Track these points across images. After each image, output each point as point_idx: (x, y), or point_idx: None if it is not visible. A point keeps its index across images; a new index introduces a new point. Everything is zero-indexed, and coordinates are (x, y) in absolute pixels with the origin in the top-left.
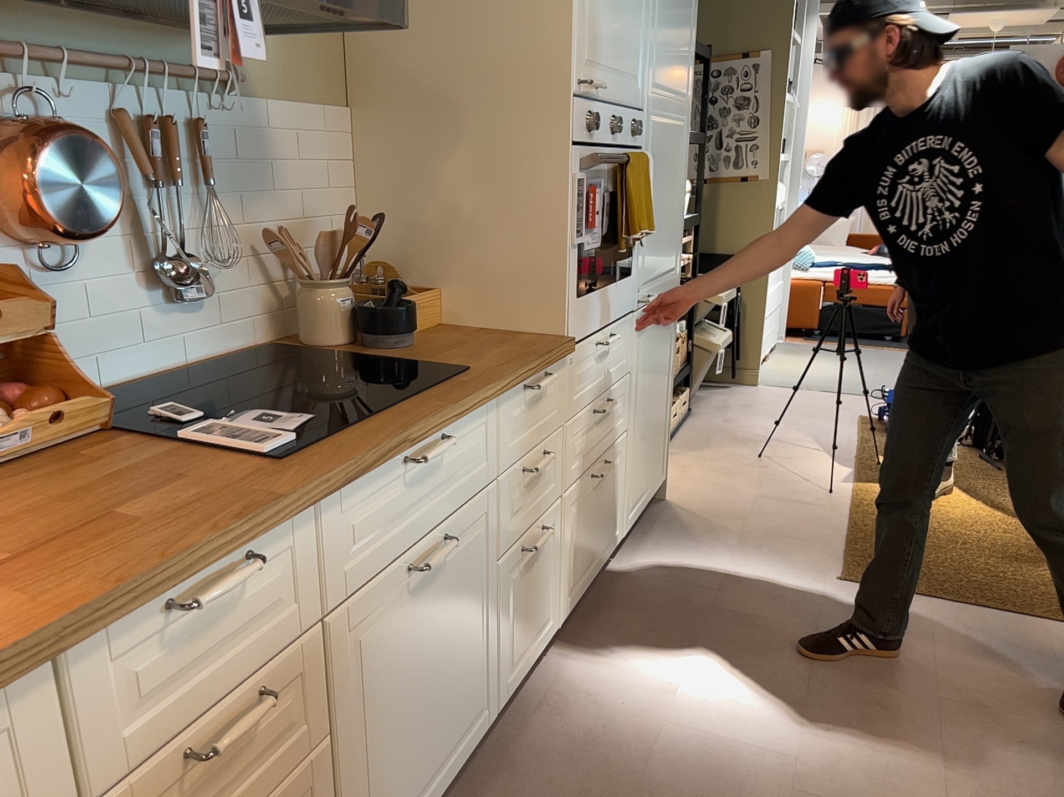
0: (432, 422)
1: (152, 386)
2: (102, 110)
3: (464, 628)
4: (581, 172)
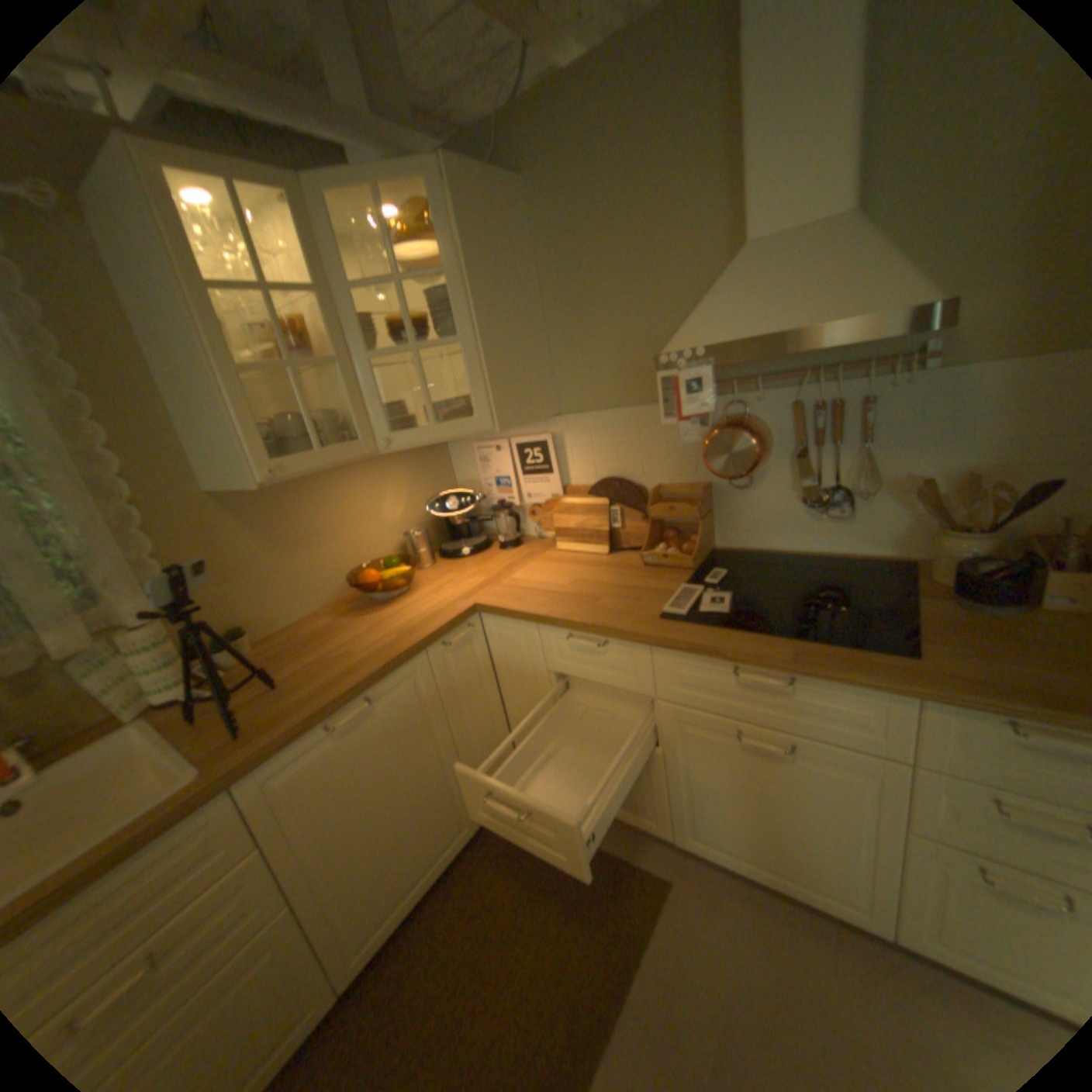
0: (763, 660)
1: (796, 558)
2: (787, 402)
3: (832, 829)
4: None
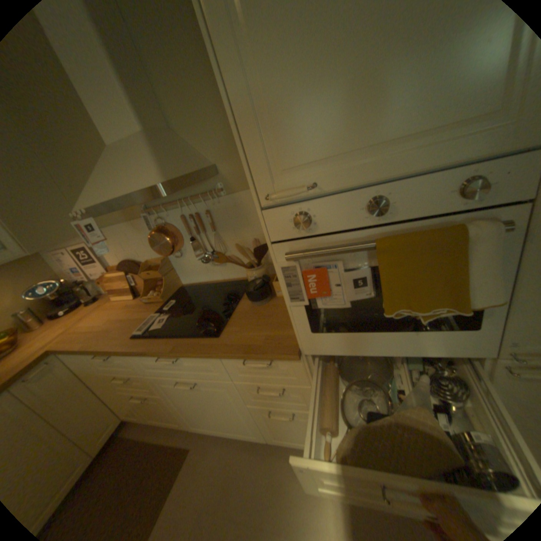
0: (160, 354)
1: (213, 284)
2: (178, 216)
3: (225, 411)
4: (291, 260)
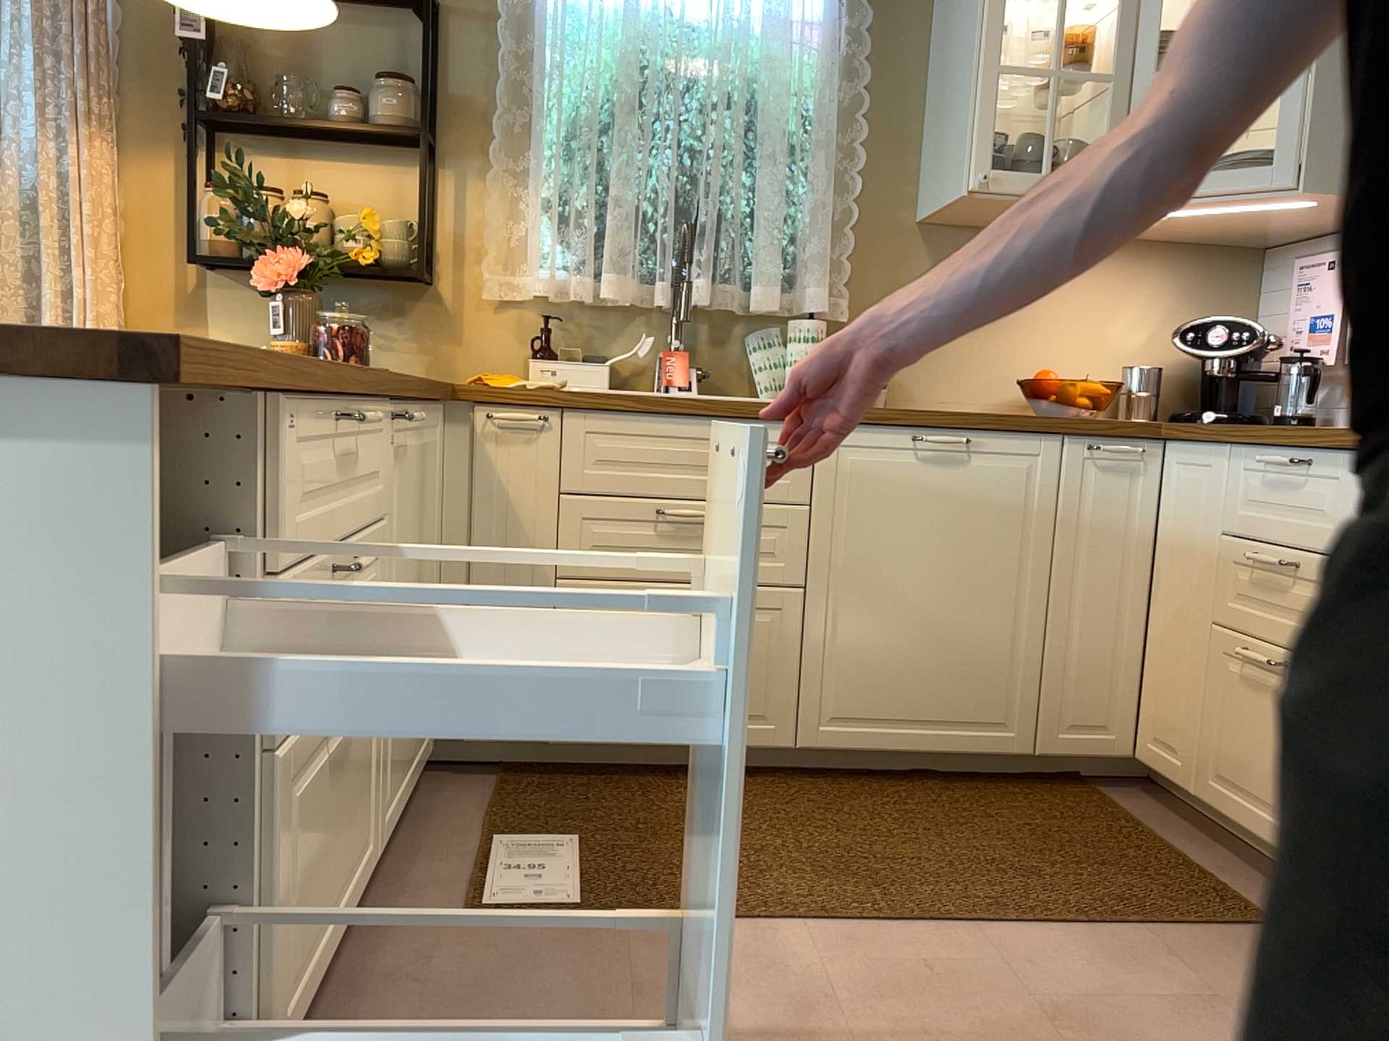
0: None
1: None
2: None
3: None
4: None
